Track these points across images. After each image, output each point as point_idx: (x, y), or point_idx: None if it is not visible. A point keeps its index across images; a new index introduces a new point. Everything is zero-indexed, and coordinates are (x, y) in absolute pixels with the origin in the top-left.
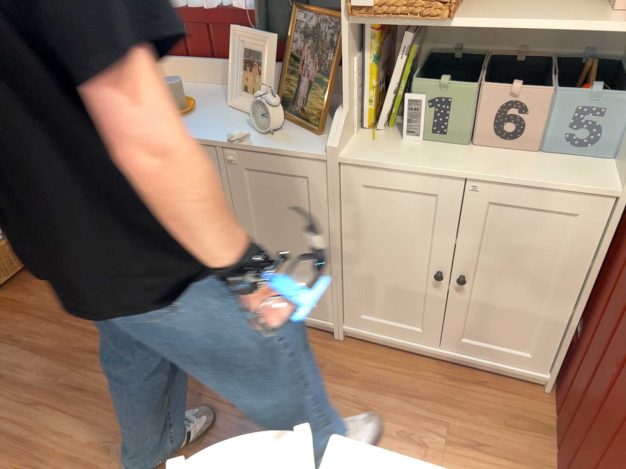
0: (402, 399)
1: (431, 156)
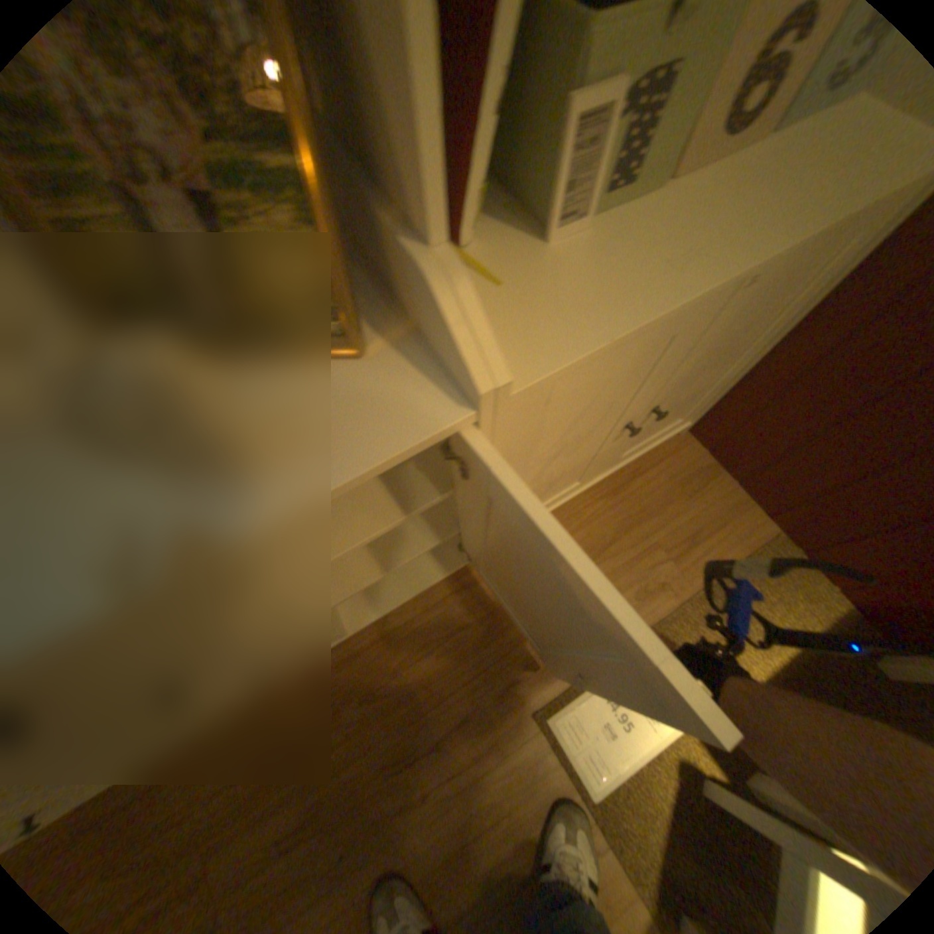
0: (608, 563)
1: (661, 246)
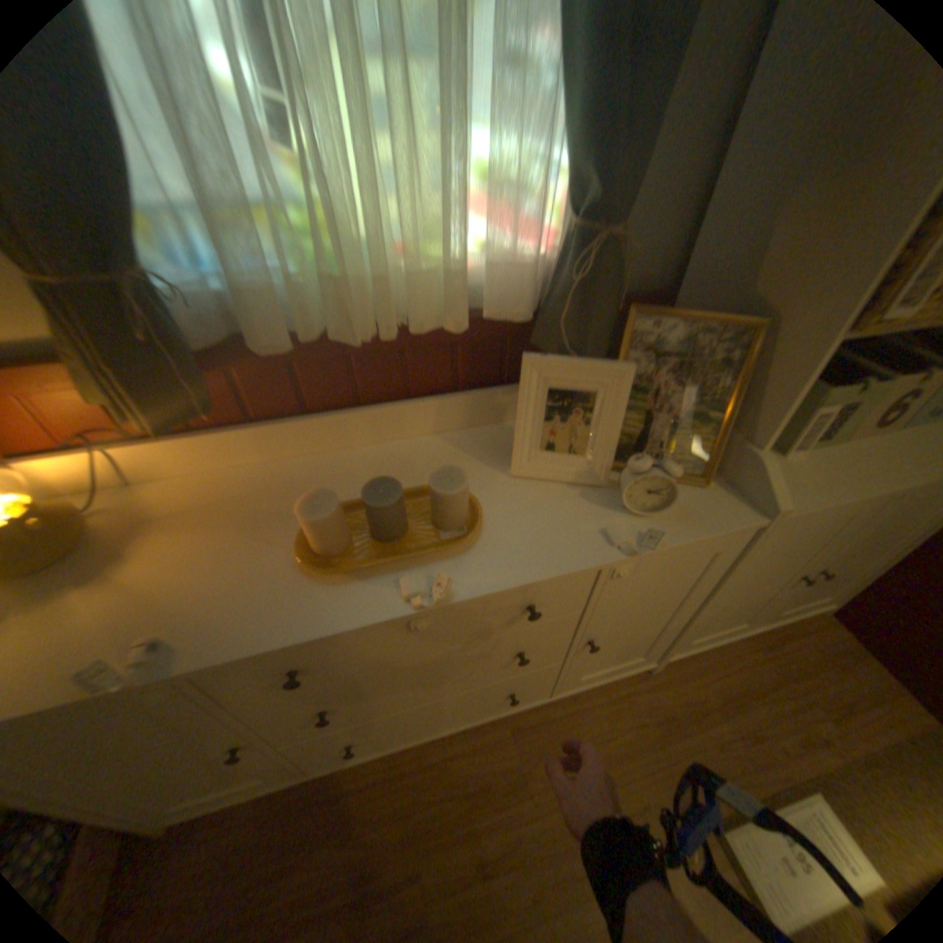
0: (770, 707)
1: (847, 470)
